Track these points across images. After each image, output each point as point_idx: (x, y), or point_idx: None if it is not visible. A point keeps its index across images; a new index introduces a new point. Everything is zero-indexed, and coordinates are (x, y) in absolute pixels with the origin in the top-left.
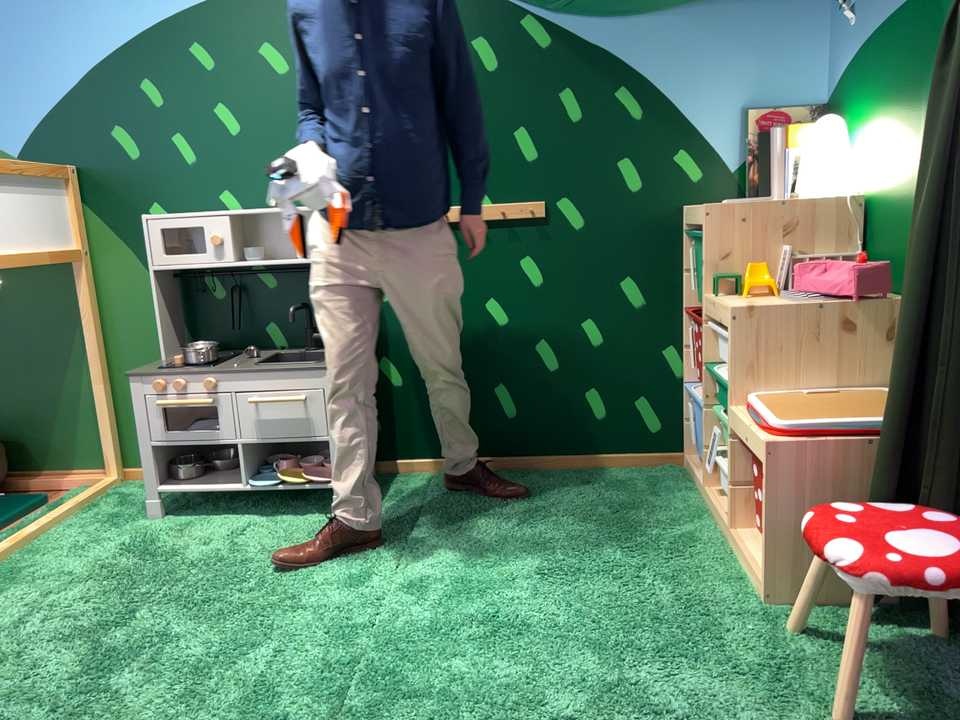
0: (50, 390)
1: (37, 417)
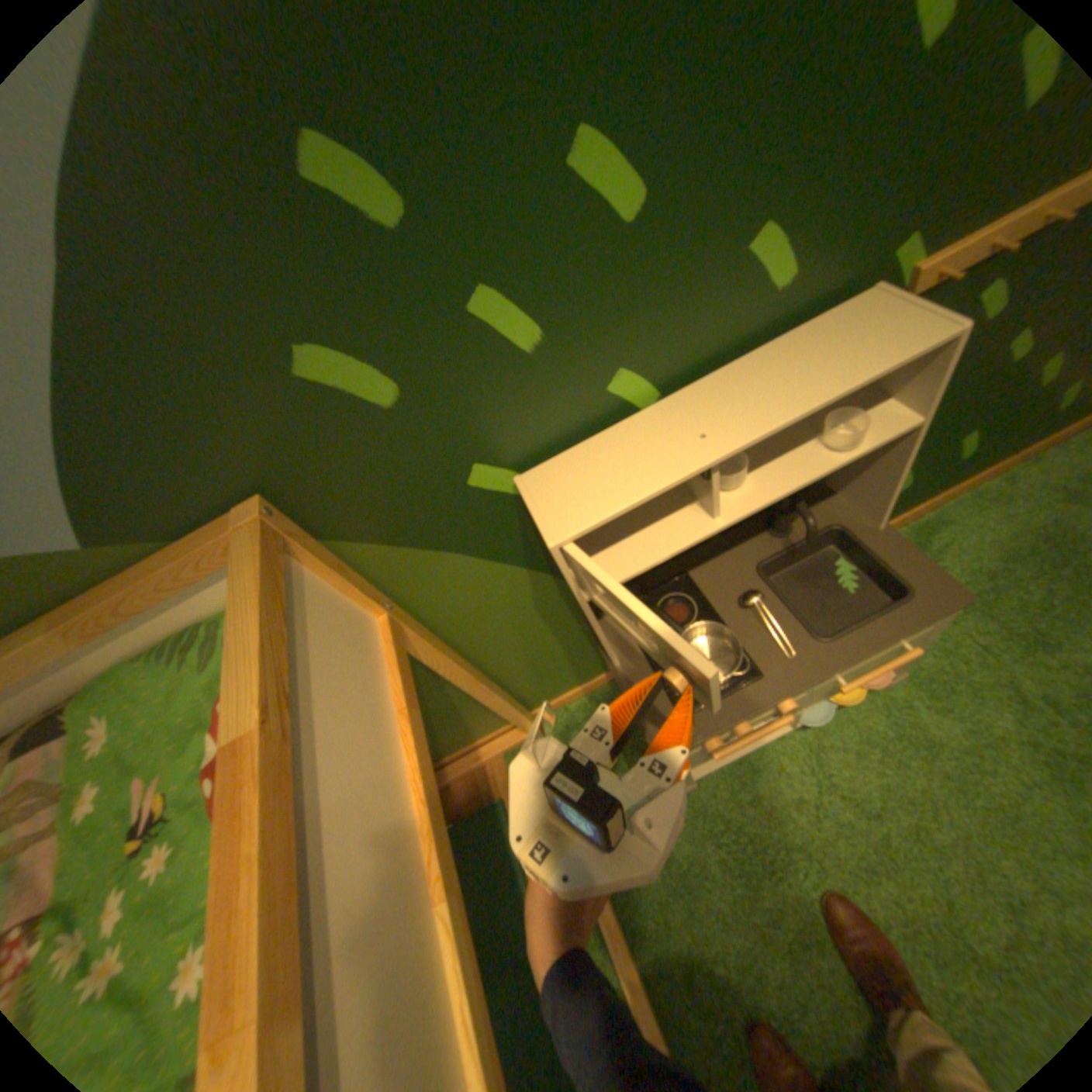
0: None
1: None
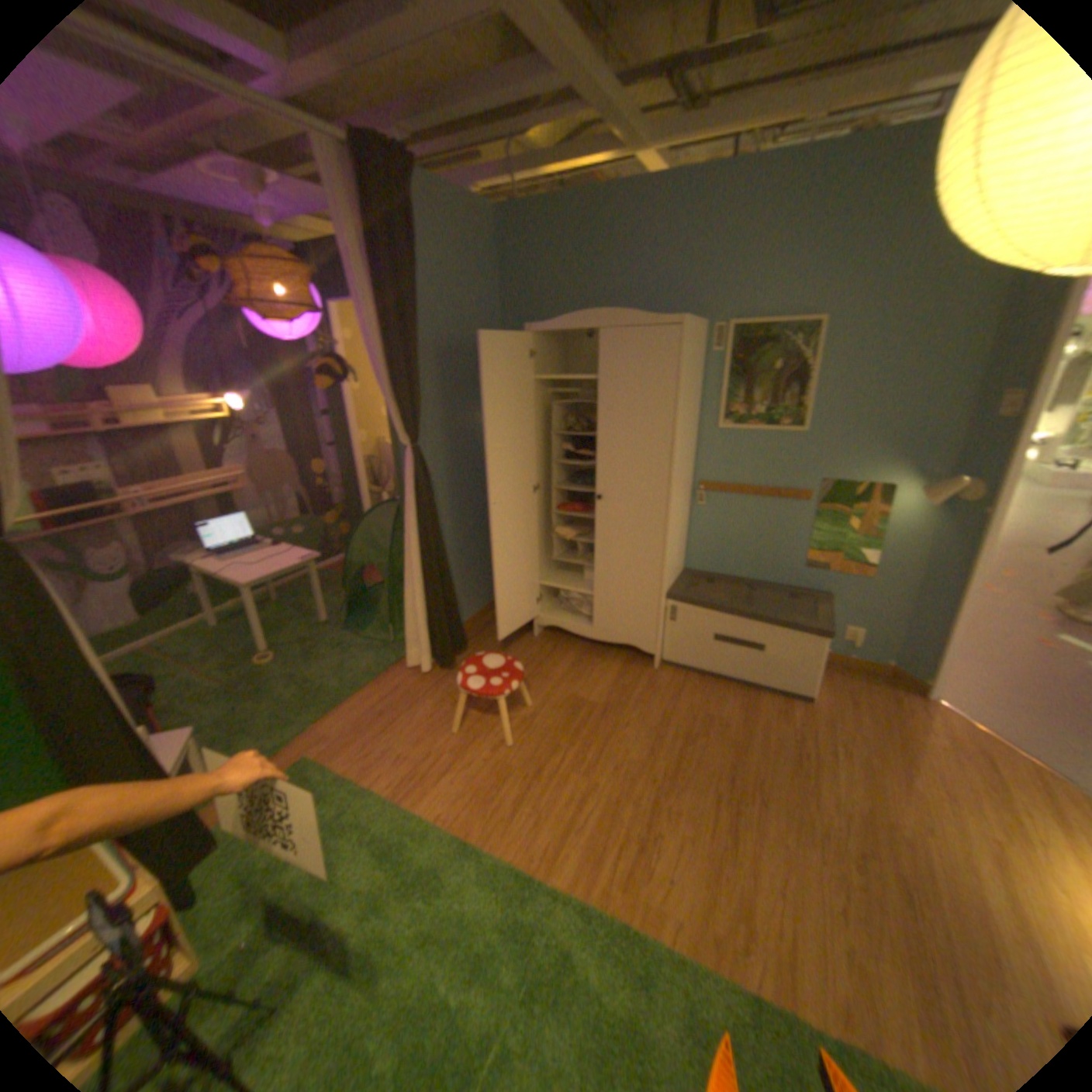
0: None
1: None
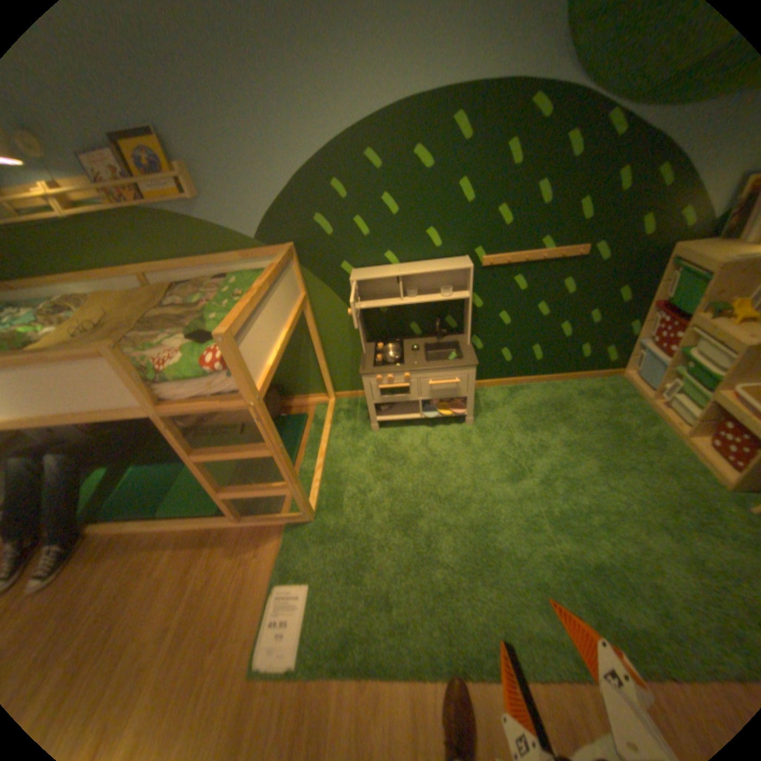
0: (292, 362)
1: (287, 375)
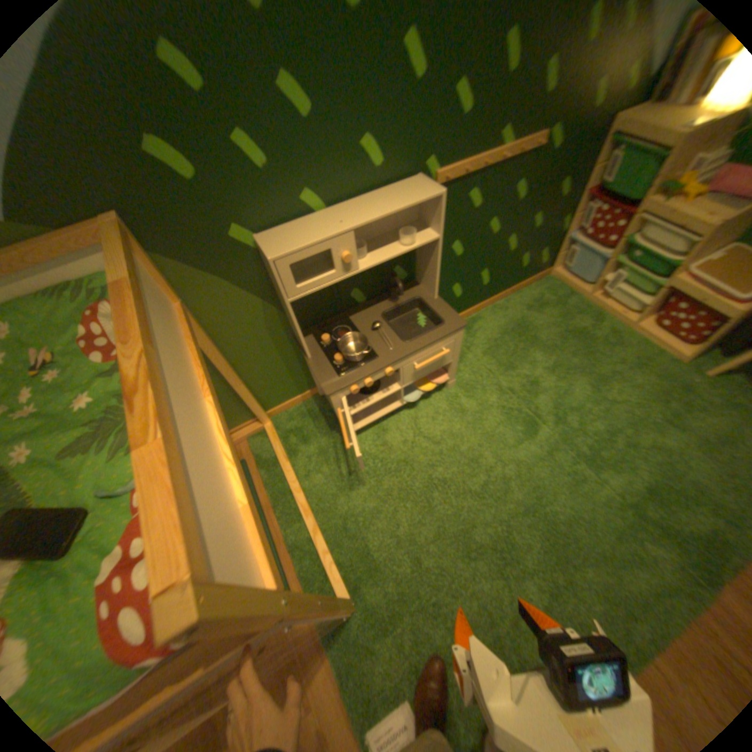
0: None
1: None
